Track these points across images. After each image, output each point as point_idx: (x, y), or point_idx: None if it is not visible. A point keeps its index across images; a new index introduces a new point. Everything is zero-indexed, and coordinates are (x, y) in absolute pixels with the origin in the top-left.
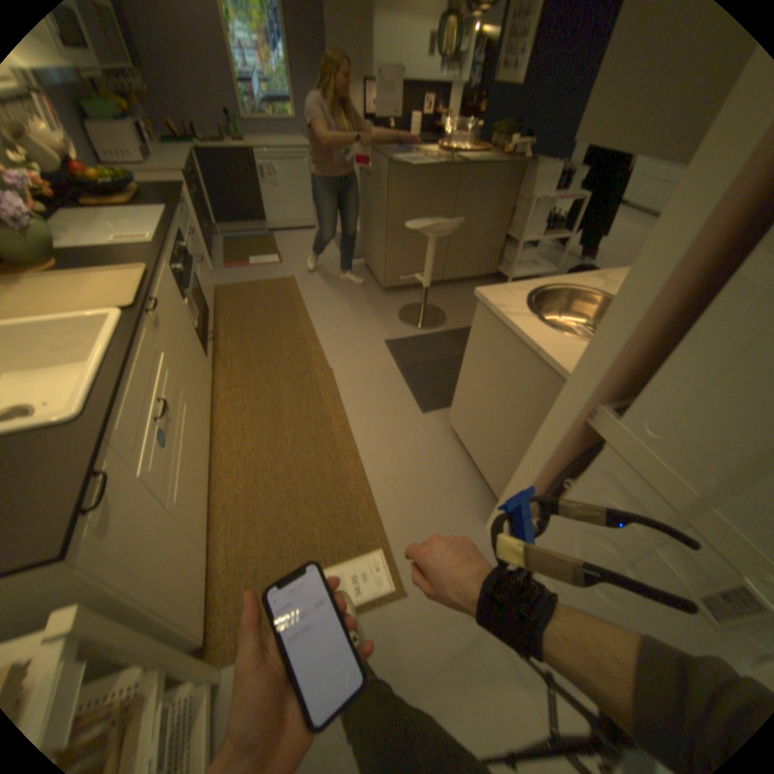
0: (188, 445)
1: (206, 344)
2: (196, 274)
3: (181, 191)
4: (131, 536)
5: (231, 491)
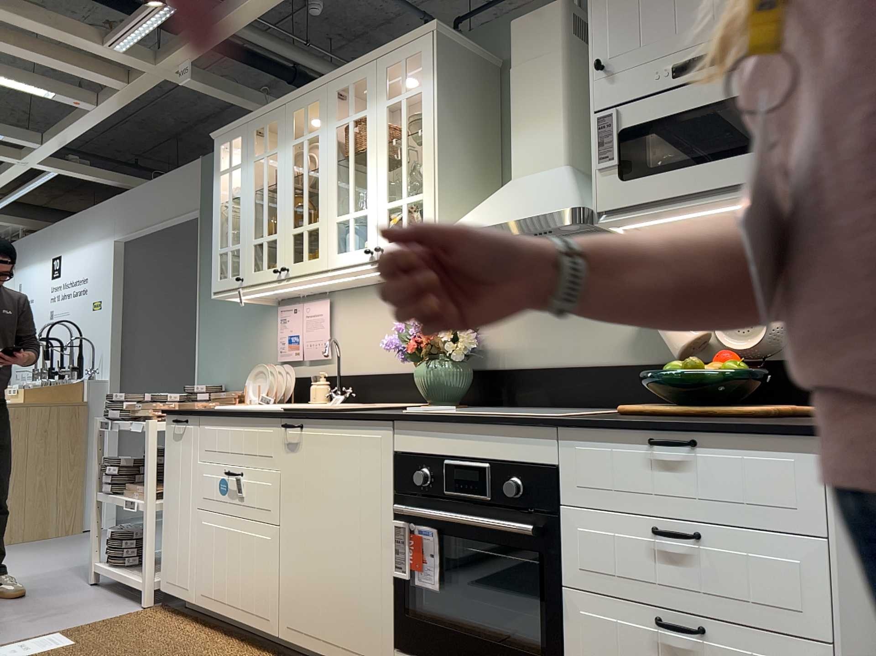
0: (240, 550)
1: (419, 649)
2: (564, 595)
3: (767, 443)
4: (177, 463)
5: (216, 650)
